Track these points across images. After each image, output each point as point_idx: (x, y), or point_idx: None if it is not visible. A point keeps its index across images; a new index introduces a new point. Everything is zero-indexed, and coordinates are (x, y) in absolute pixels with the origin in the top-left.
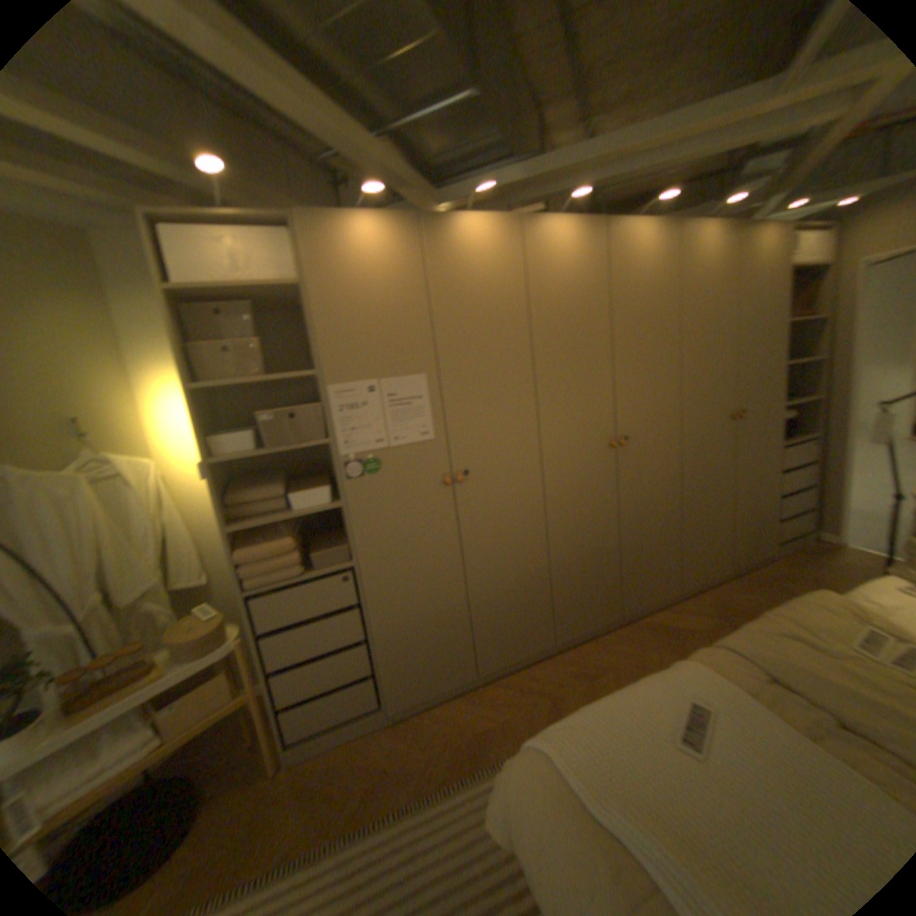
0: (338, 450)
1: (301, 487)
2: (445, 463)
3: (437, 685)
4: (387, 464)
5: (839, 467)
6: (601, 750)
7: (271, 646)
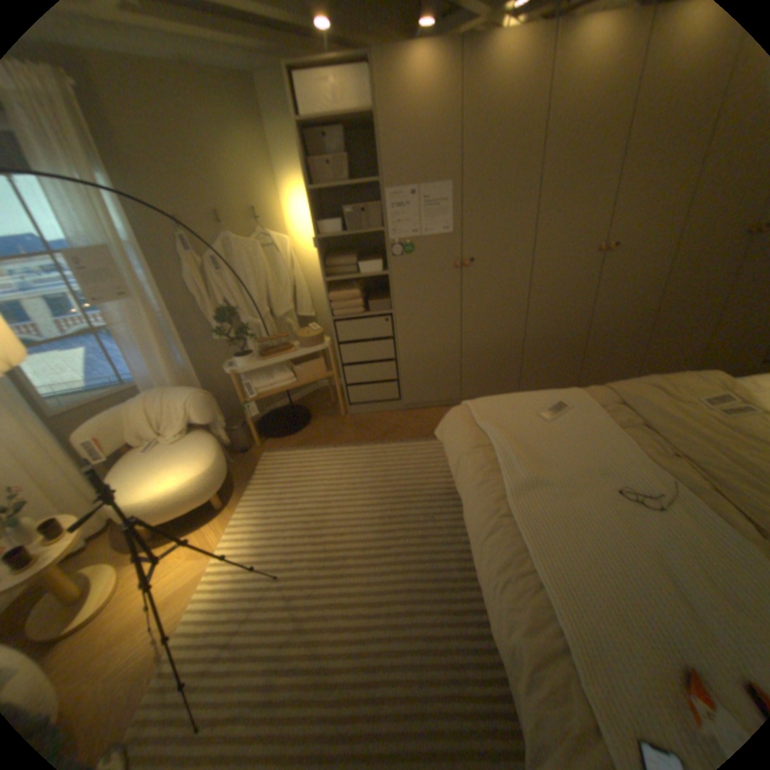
0: (386, 236)
1: (364, 260)
2: (455, 251)
3: (433, 395)
4: (416, 249)
5: None
6: (494, 408)
7: (343, 350)
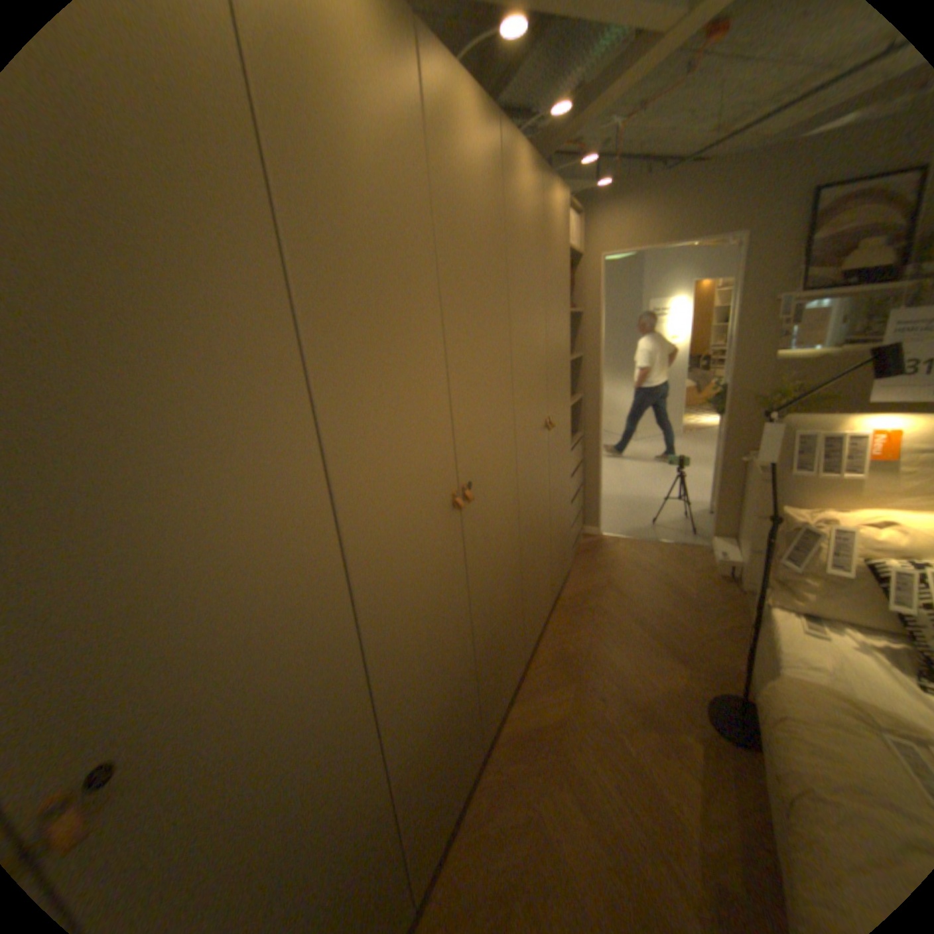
0: None
1: None
2: None
3: None
4: None
5: (594, 463)
6: None
7: None
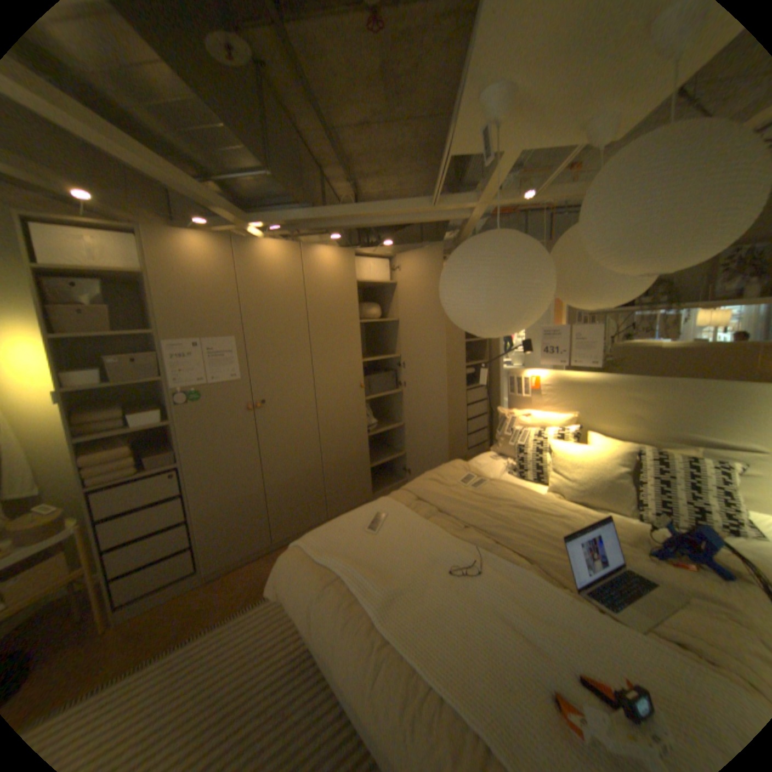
0: (166, 386)
1: (135, 413)
2: (247, 396)
3: (240, 552)
4: (204, 396)
5: (497, 402)
6: (326, 538)
7: (105, 530)
